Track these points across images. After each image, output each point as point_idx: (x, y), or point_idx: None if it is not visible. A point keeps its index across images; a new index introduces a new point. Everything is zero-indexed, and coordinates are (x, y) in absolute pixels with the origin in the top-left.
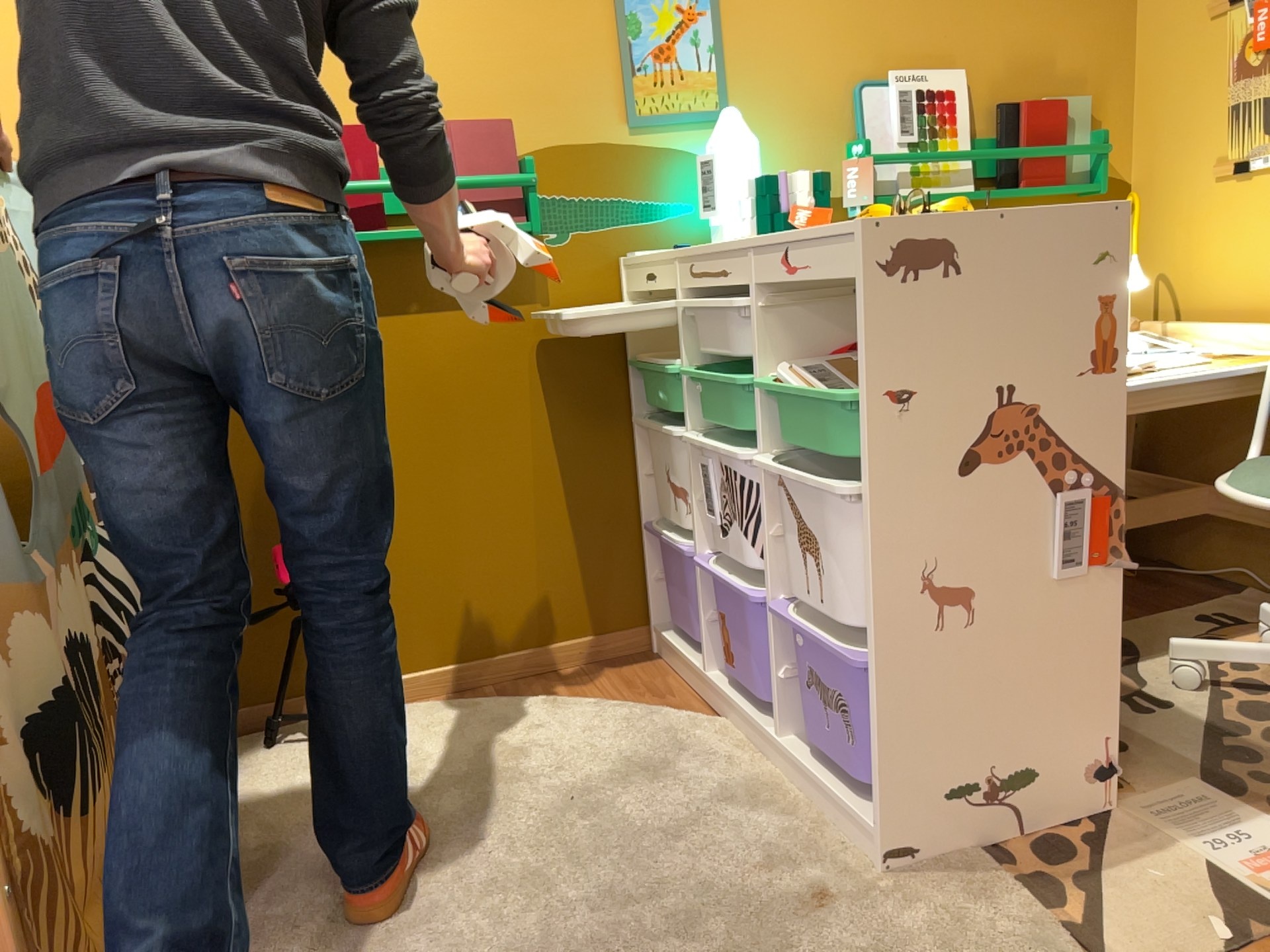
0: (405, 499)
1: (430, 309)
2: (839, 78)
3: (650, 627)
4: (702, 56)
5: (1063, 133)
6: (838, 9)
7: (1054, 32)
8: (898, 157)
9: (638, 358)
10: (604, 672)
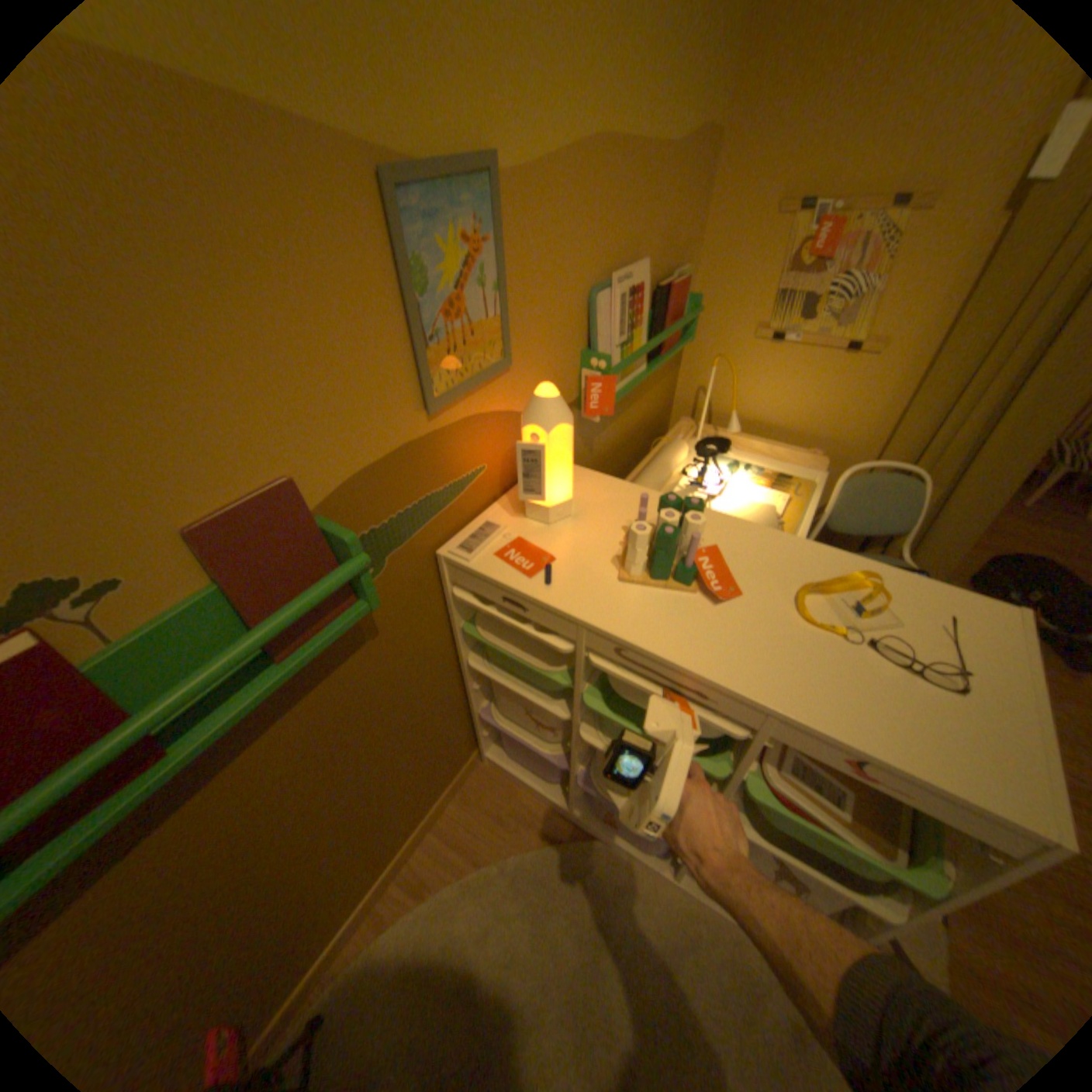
0: (287, 881)
1: (252, 742)
2: (582, 285)
3: (478, 750)
4: (489, 295)
5: (686, 302)
6: (586, 204)
7: (685, 204)
8: (627, 365)
9: (464, 623)
10: (468, 809)
